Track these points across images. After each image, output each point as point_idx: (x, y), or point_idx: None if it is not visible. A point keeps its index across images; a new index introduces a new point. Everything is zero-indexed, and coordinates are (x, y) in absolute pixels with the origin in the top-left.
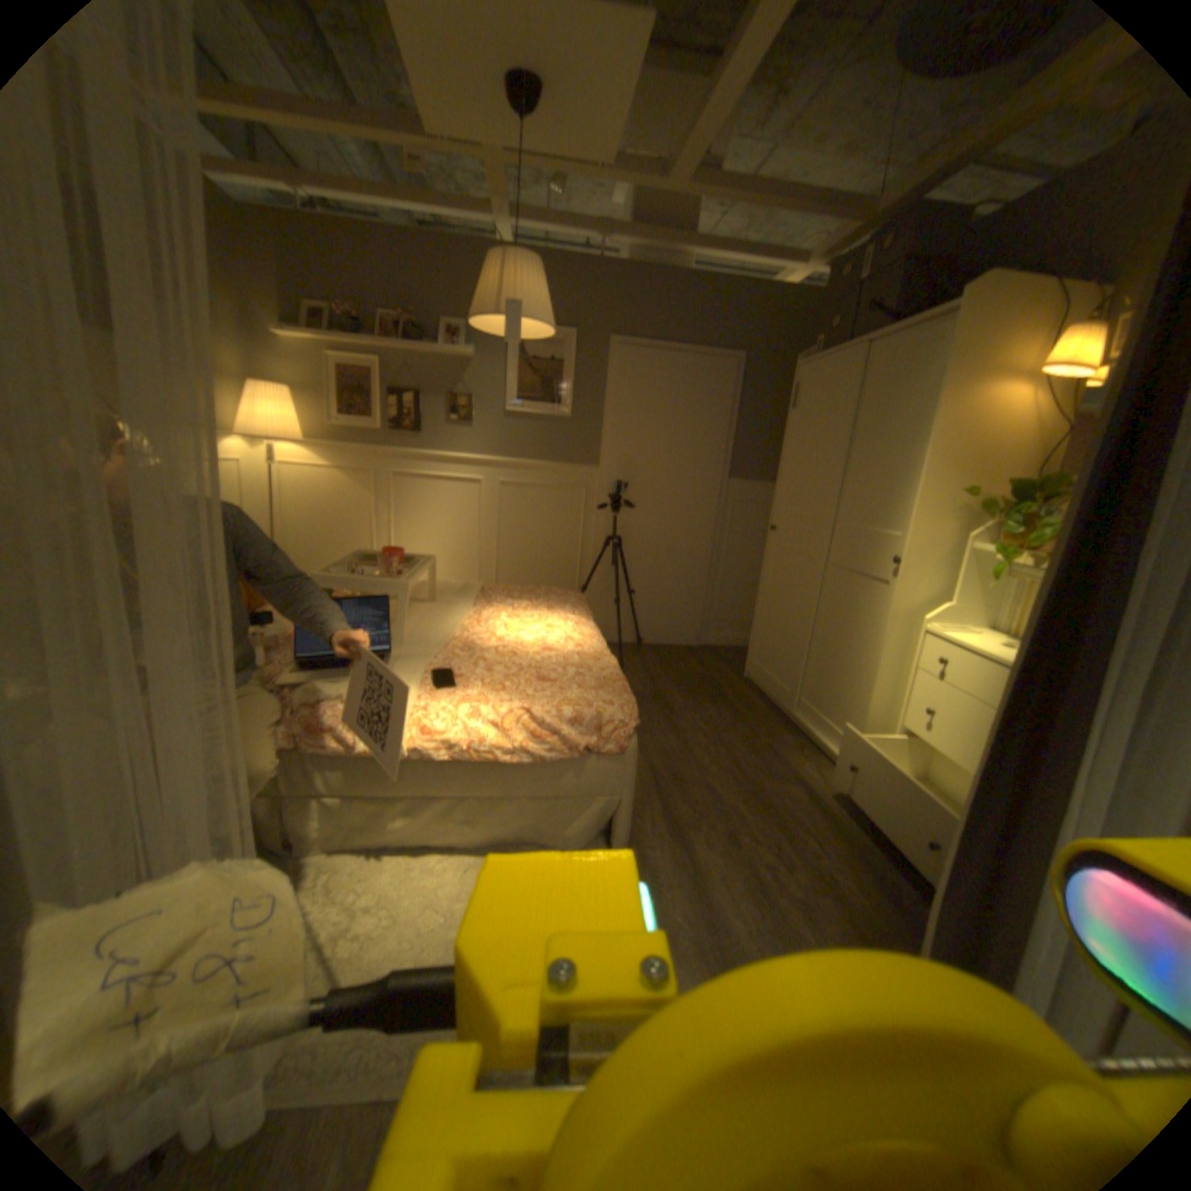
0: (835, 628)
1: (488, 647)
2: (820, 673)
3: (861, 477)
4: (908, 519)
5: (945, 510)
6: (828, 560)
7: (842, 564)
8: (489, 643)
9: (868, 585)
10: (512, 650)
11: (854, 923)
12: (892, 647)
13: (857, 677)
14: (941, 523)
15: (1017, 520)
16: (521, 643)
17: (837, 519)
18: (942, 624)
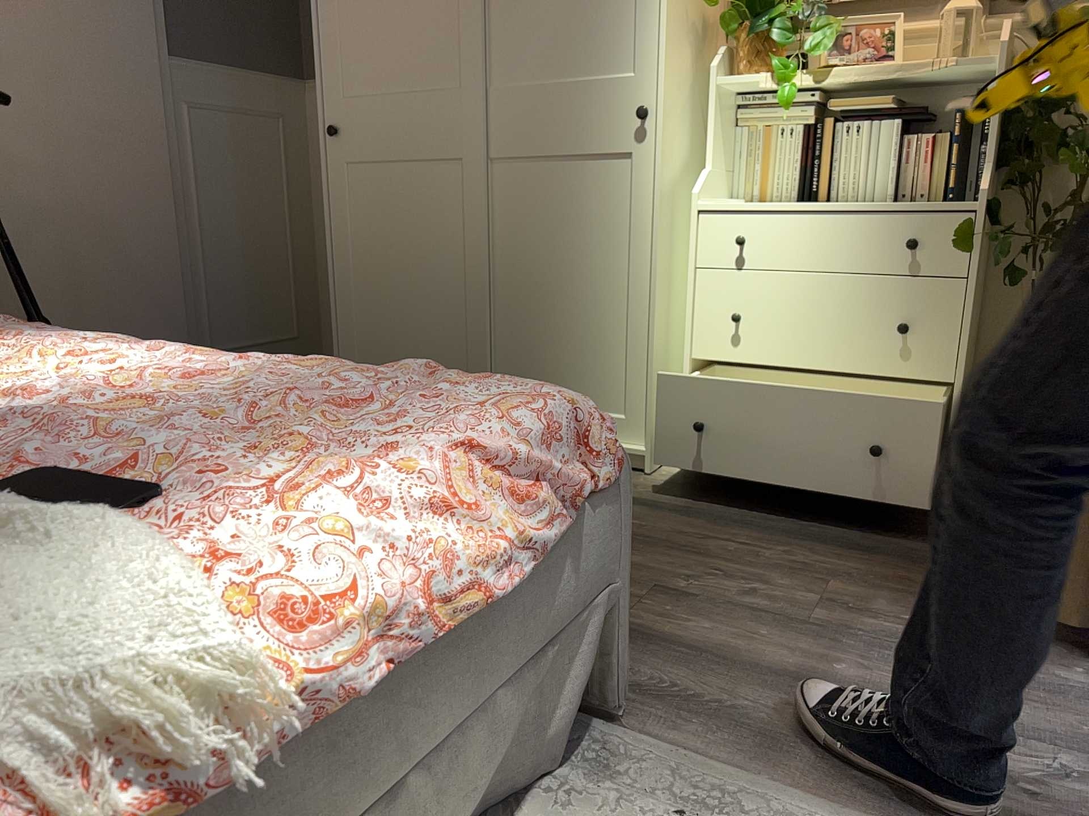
0: (536, 262)
1: (22, 428)
2: (522, 345)
3: (521, 4)
4: (641, 51)
5: (681, 33)
6: (489, 157)
7: (521, 156)
8: (2, 423)
9: (586, 173)
10: (119, 411)
11: (880, 593)
12: (662, 250)
13: (604, 319)
14: (680, 53)
15: (782, 29)
16: (118, 391)
17: (488, 84)
18: (705, 202)
